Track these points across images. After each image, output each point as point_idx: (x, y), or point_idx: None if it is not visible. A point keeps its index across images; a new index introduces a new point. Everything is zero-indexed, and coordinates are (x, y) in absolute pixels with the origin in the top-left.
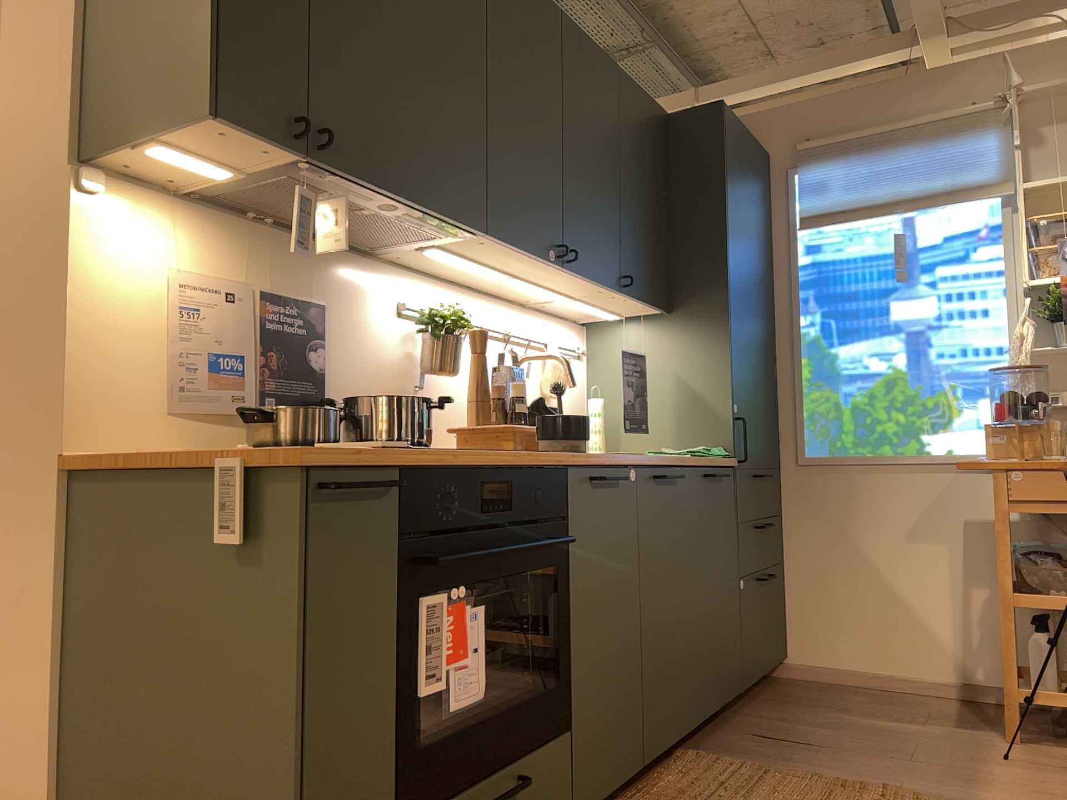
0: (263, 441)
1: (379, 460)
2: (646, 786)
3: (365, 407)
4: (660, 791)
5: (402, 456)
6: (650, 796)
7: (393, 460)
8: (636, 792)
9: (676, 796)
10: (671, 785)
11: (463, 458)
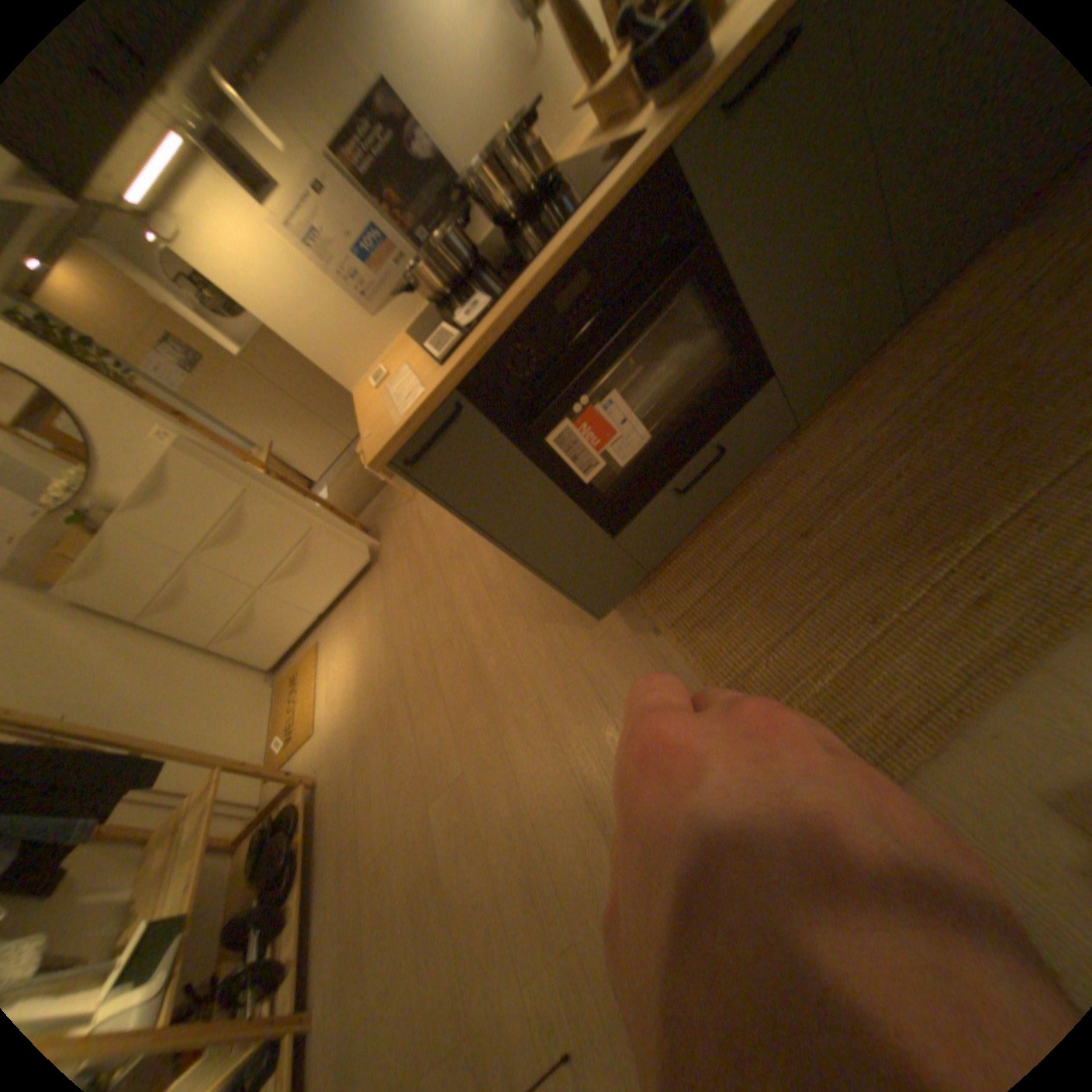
0: (428, 295)
1: (431, 404)
2: (921, 317)
3: (475, 184)
4: (934, 321)
5: (446, 383)
6: (917, 334)
7: (448, 380)
8: (905, 329)
9: (950, 327)
10: (952, 308)
11: (516, 297)
